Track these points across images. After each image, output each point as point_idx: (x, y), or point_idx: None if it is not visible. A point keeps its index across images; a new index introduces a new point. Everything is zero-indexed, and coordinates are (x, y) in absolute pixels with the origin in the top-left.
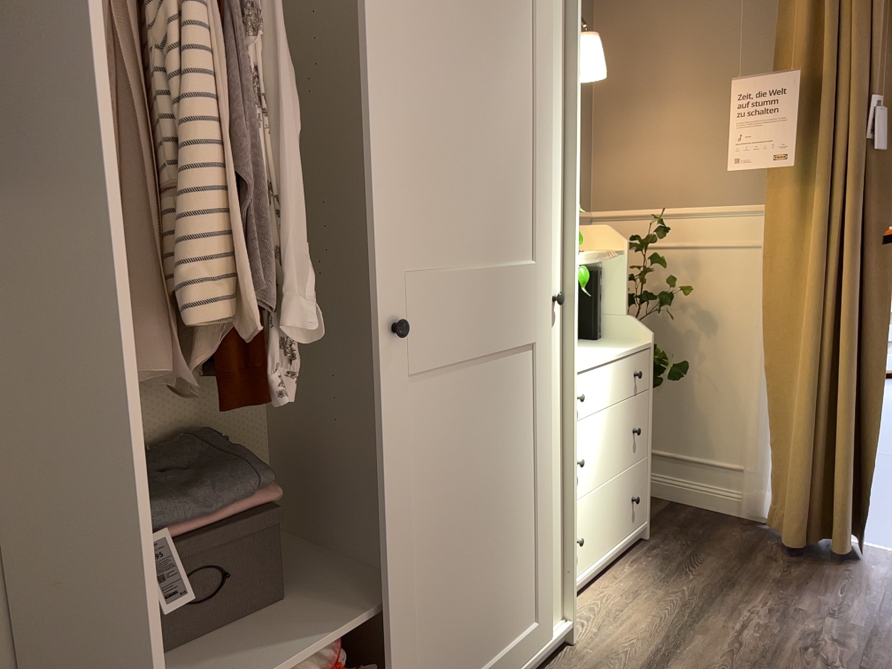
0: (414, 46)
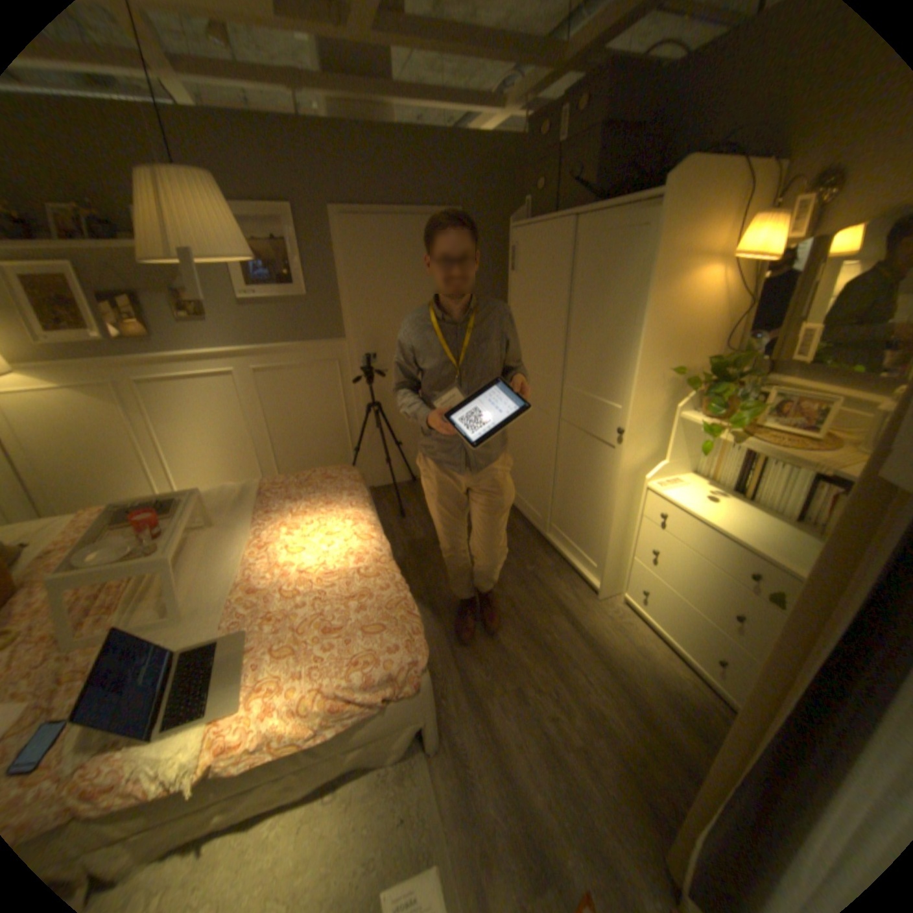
0: (558, 295)
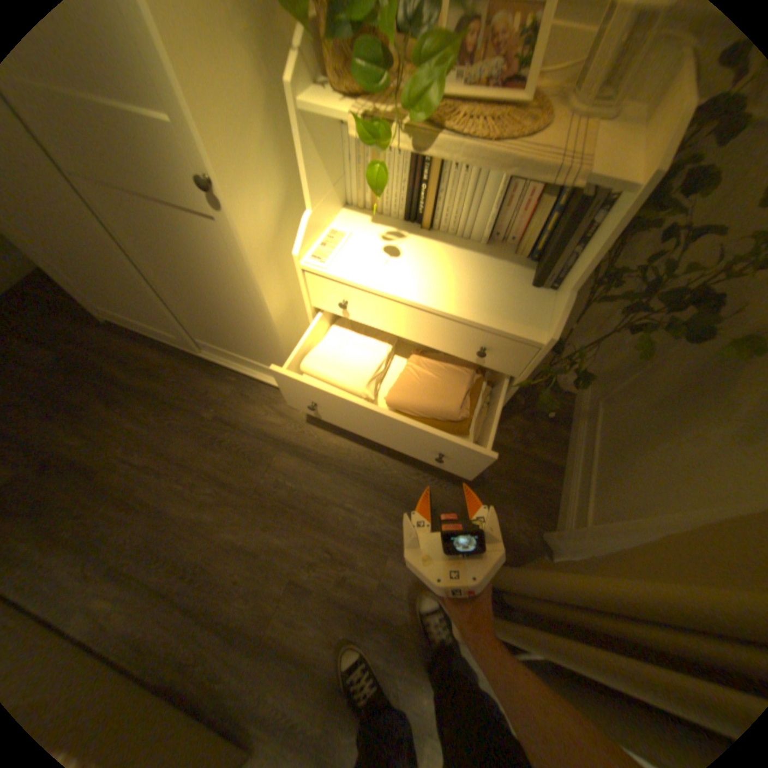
0: None
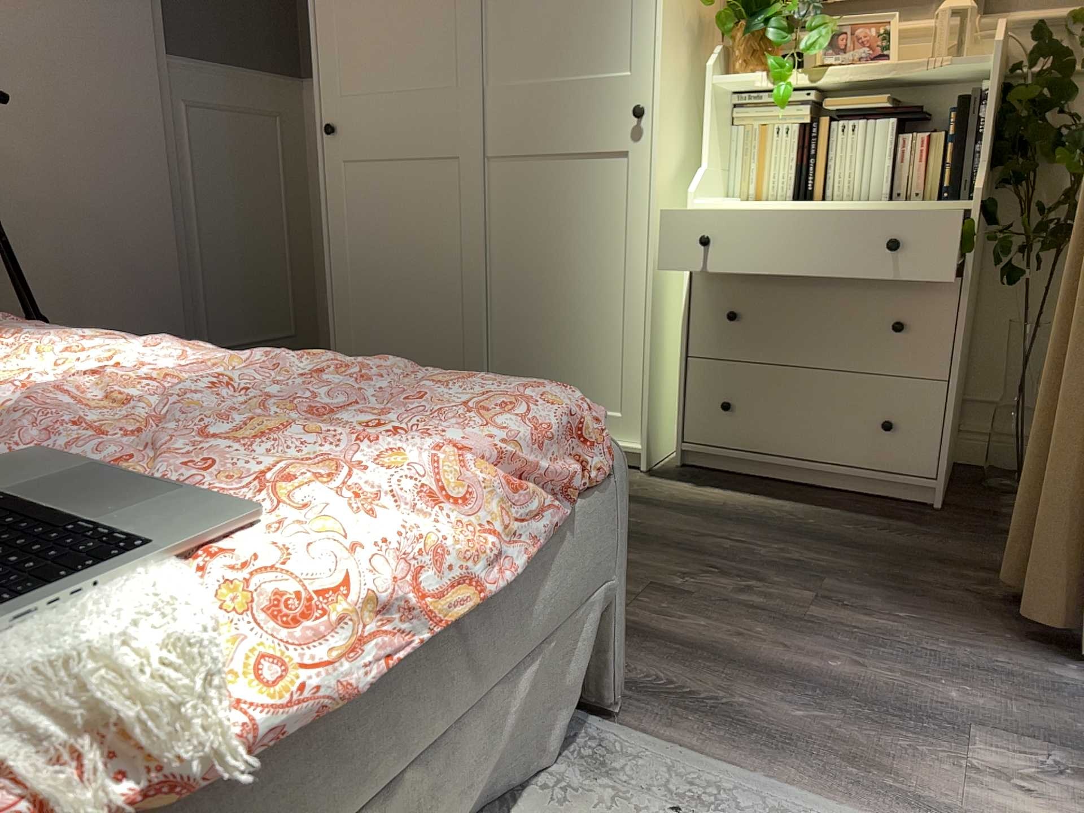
0: None
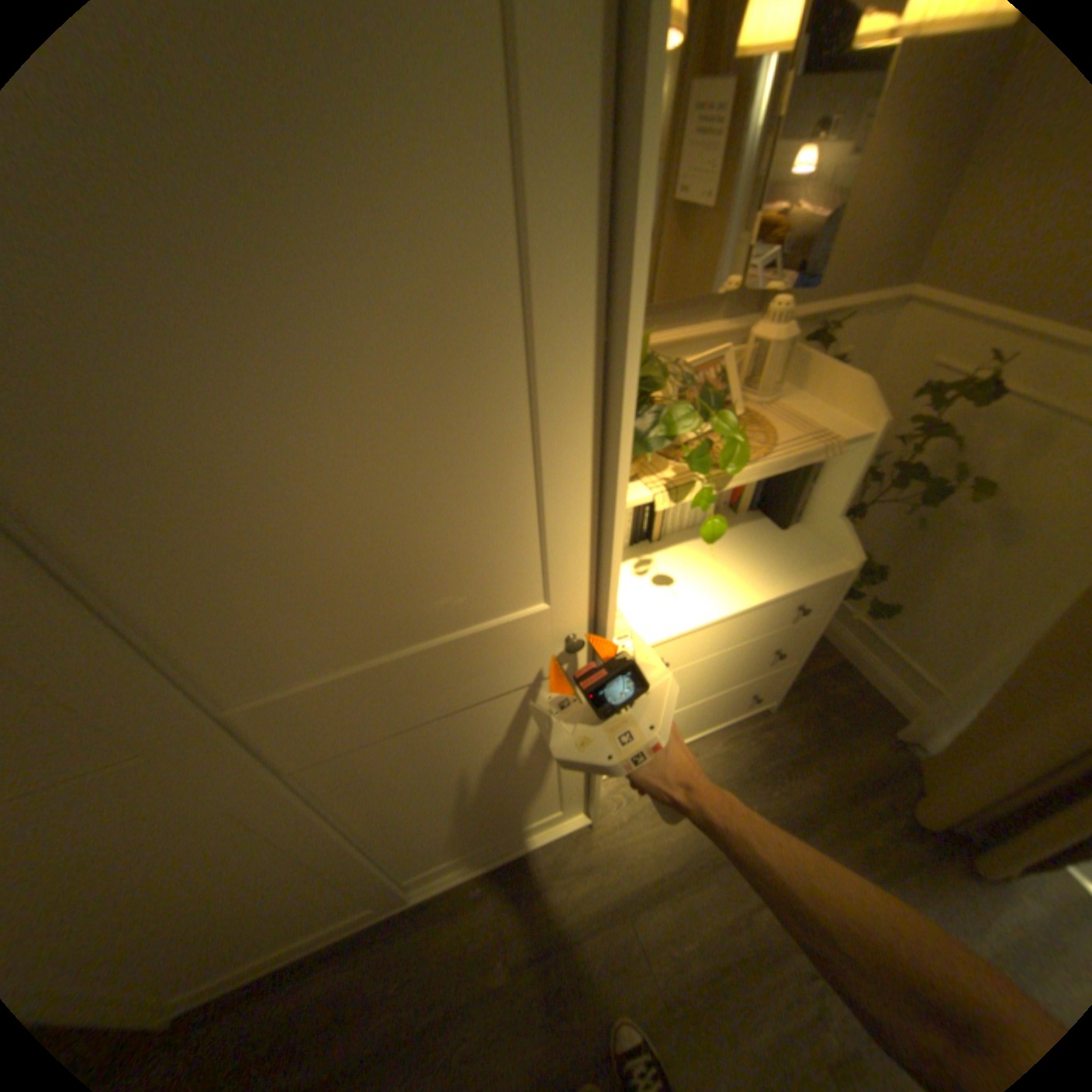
0: None
